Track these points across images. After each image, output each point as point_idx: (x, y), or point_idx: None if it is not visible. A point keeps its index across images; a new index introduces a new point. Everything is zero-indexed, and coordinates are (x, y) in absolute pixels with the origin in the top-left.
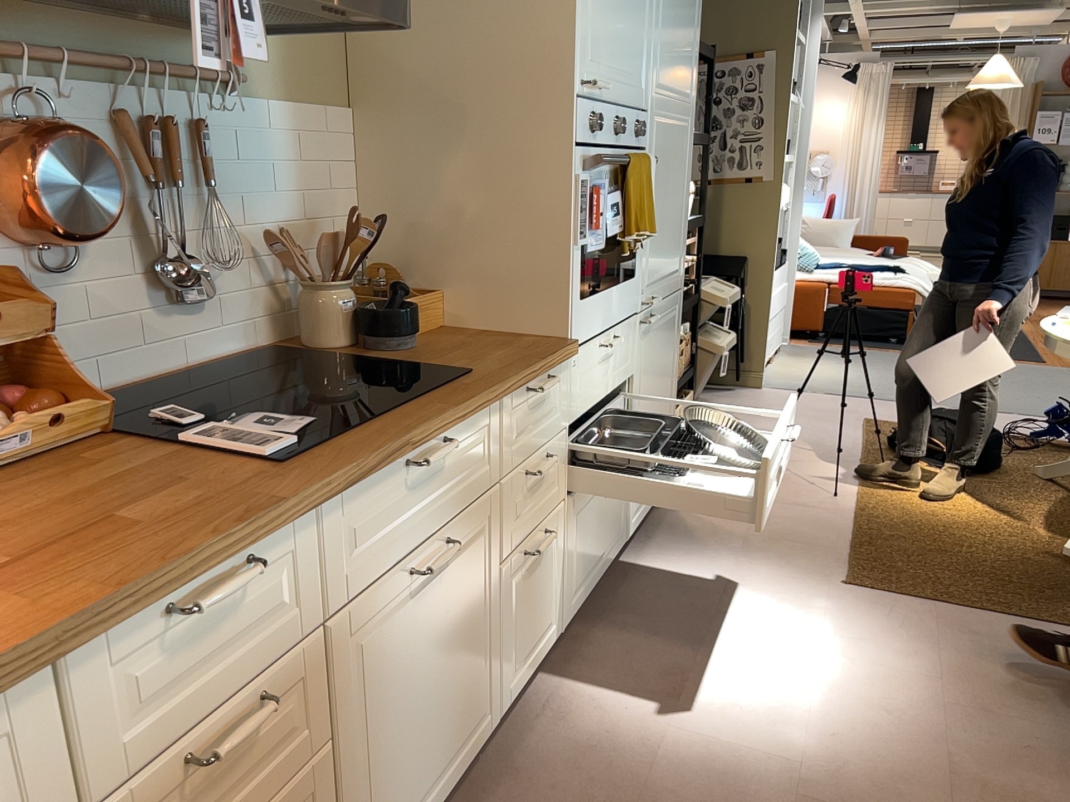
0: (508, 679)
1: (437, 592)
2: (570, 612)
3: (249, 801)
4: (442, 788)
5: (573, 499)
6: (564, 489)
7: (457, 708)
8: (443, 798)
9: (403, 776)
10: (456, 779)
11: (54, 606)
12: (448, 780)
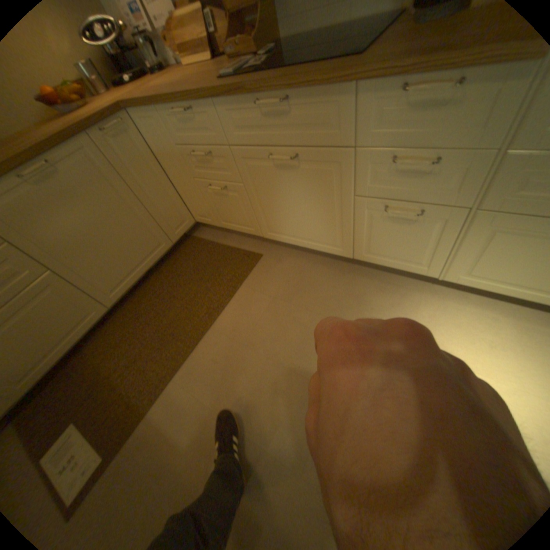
0: (363, 251)
1: (294, 174)
2: (457, 280)
3: (217, 176)
4: (307, 245)
5: (493, 217)
6: (475, 202)
7: (315, 228)
8: (309, 248)
9: (281, 222)
10: (318, 250)
11: (151, 94)
12: (311, 246)
